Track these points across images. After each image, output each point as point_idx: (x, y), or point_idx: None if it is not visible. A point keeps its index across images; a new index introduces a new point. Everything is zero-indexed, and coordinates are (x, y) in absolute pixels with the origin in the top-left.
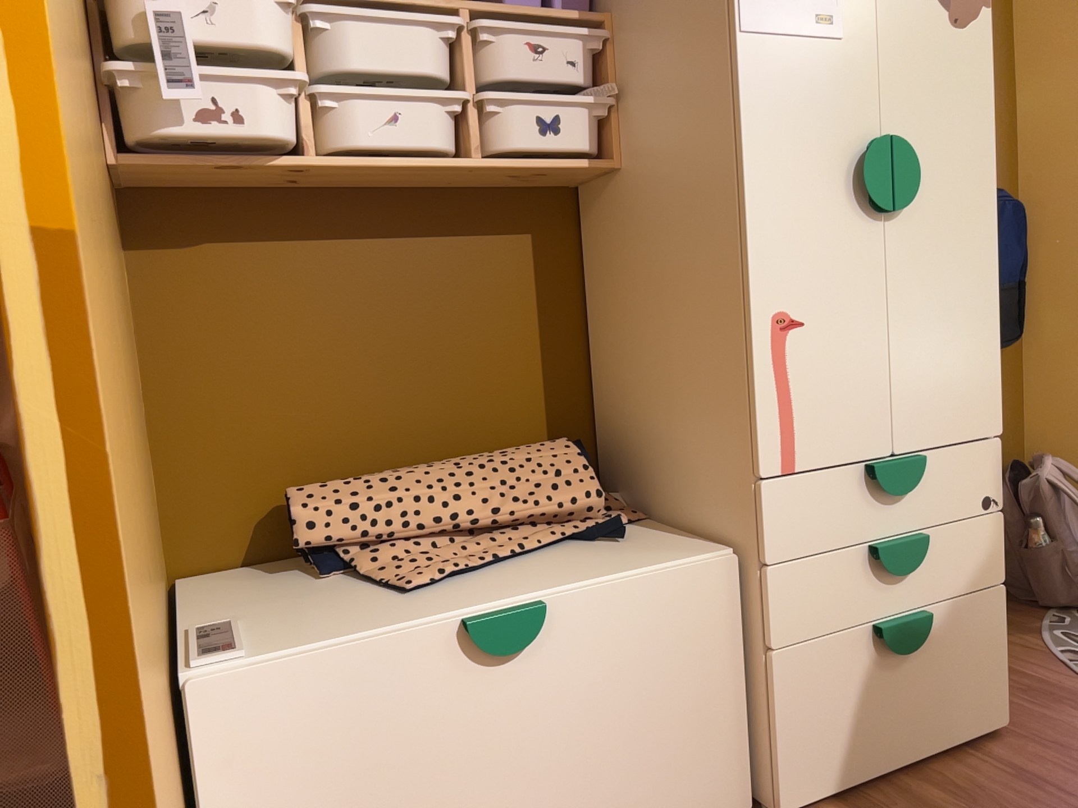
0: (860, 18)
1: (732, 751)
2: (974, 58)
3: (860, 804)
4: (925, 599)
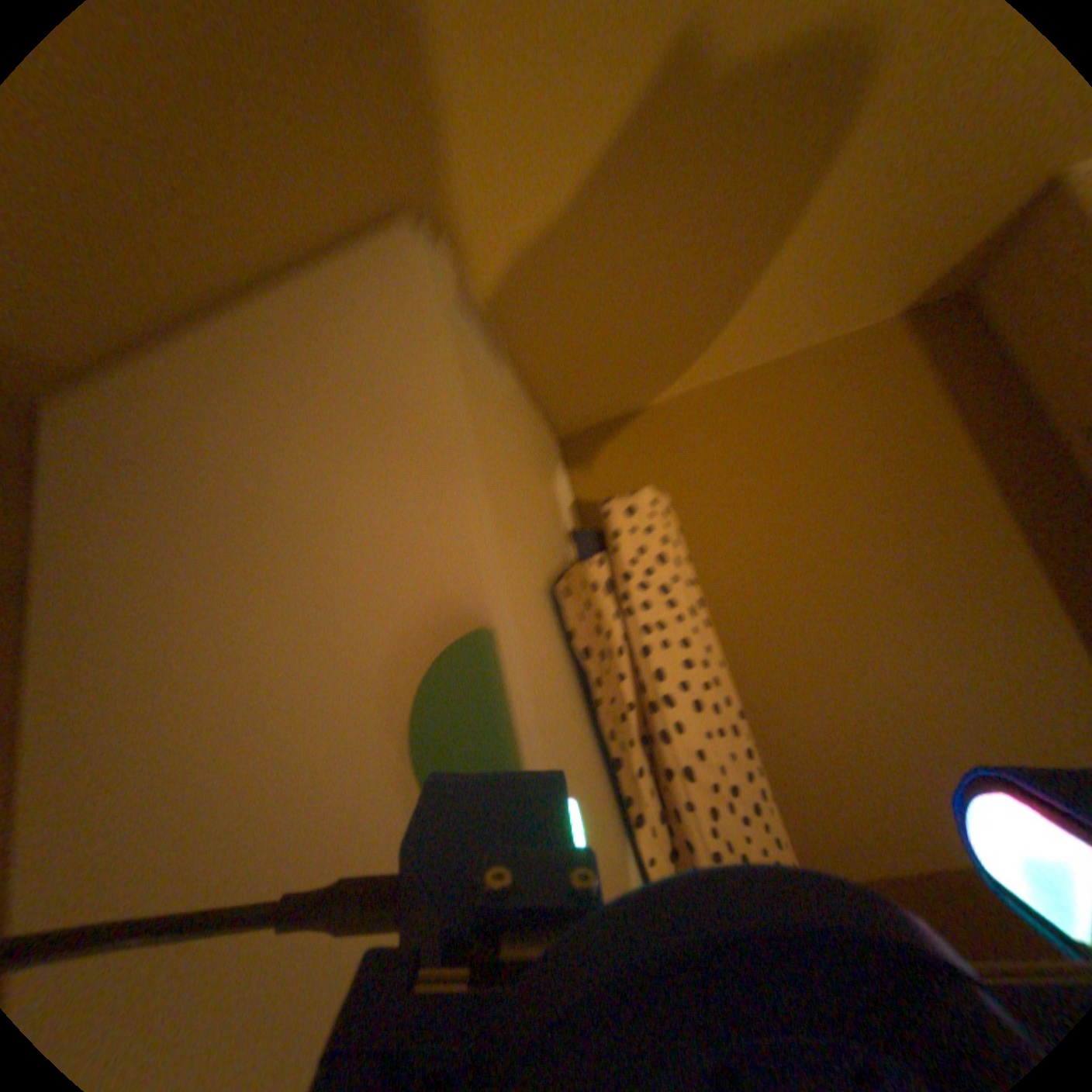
0: None
1: None
2: None
3: None
4: None
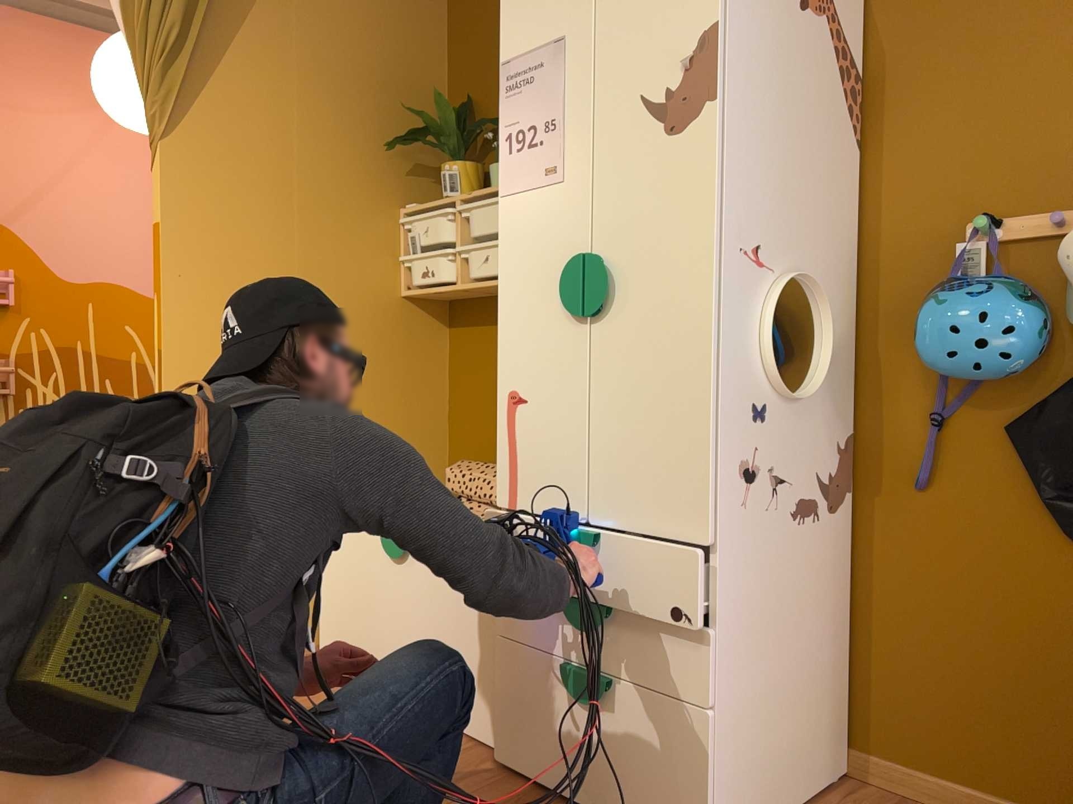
0: (577, 159)
1: (491, 699)
2: (692, 157)
3: (531, 796)
4: (613, 671)
